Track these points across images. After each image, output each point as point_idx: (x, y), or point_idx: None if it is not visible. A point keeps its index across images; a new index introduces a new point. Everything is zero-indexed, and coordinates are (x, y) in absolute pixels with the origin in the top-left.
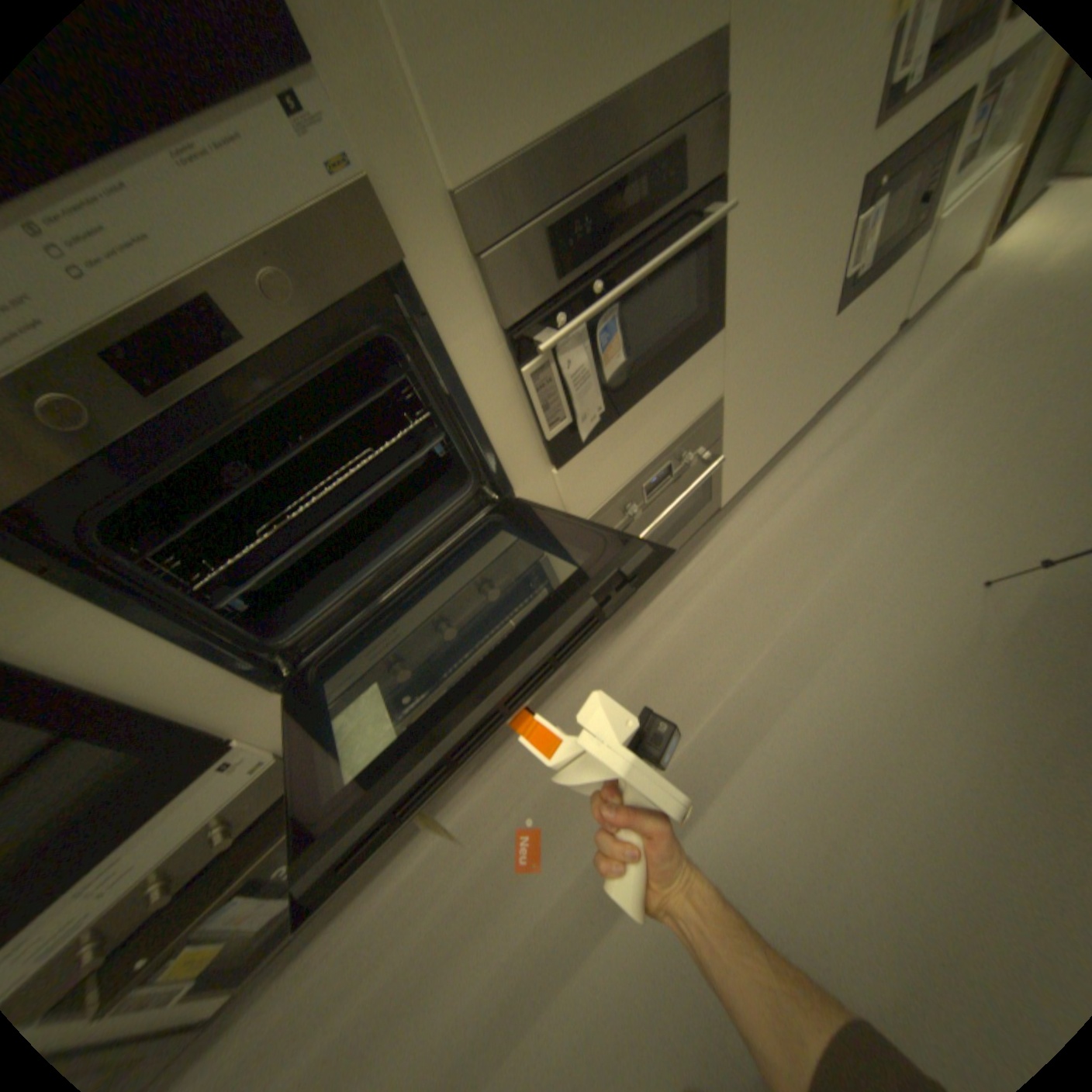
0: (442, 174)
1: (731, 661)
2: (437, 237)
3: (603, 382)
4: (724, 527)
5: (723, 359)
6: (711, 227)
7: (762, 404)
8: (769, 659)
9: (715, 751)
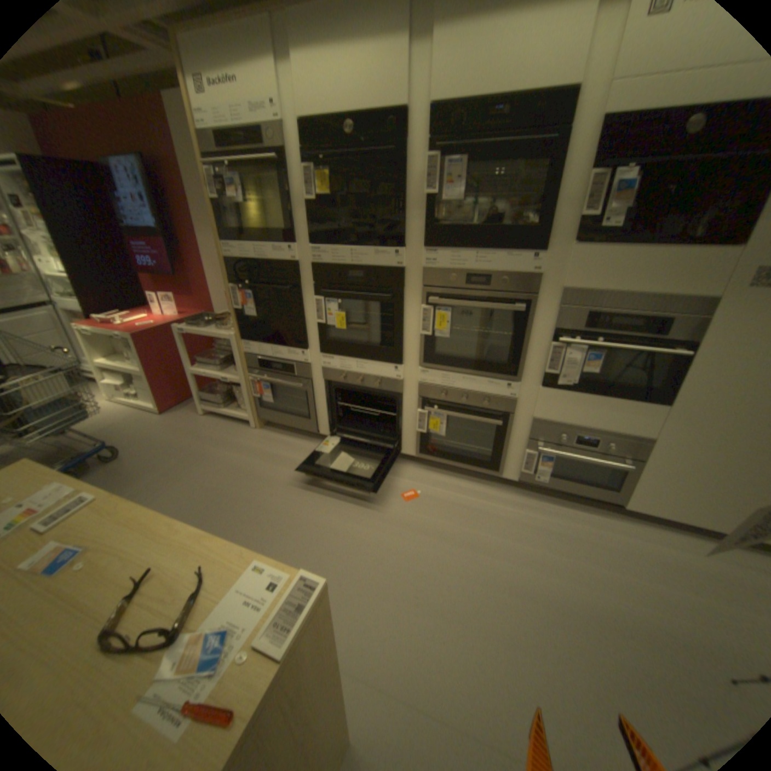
0: (564, 284)
1: (547, 547)
2: (552, 296)
3: (583, 374)
4: (624, 524)
5: (668, 424)
6: (683, 359)
7: (696, 479)
8: (564, 565)
9: (498, 551)
